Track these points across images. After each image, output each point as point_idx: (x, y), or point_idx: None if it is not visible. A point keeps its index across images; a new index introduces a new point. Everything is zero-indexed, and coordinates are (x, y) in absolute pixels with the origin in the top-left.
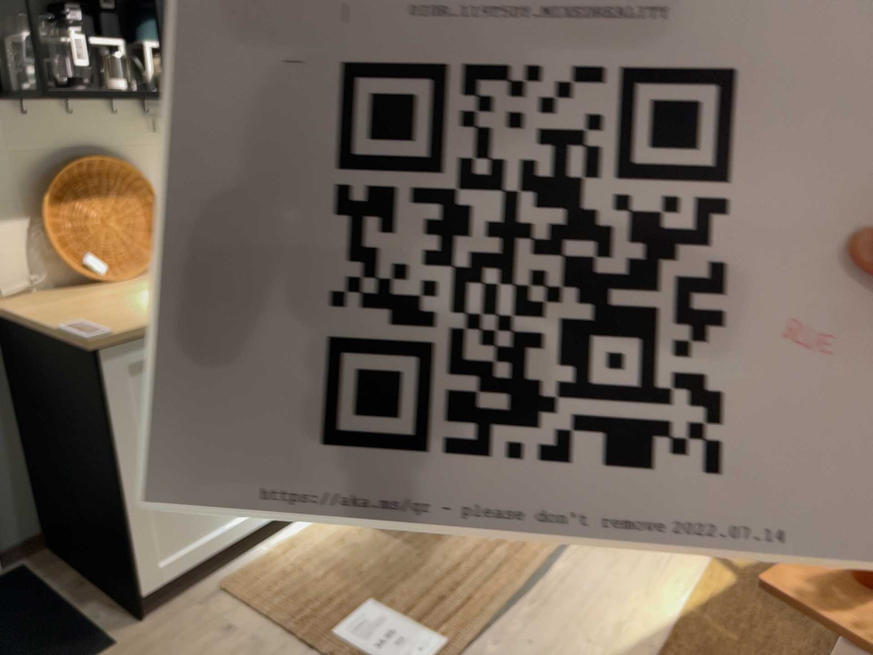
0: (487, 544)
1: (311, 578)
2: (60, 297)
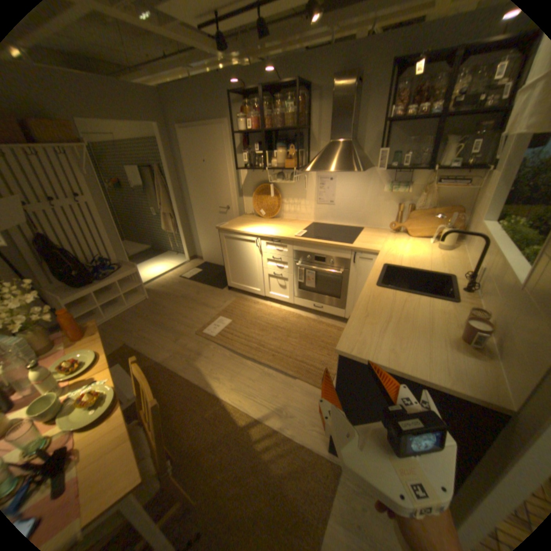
0: (259, 342)
1: (241, 308)
2: (250, 217)
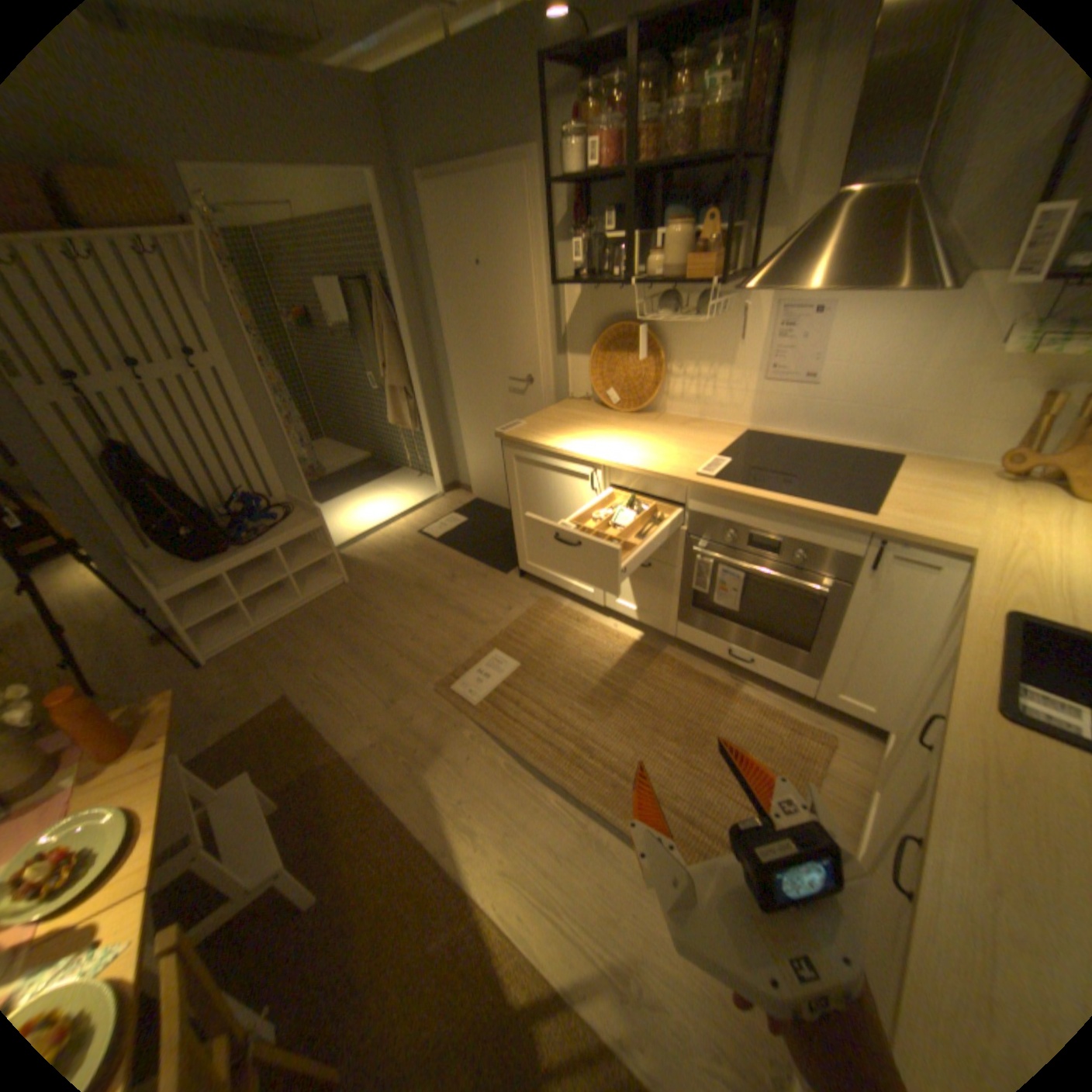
0: (582, 737)
1: (545, 632)
2: (581, 408)
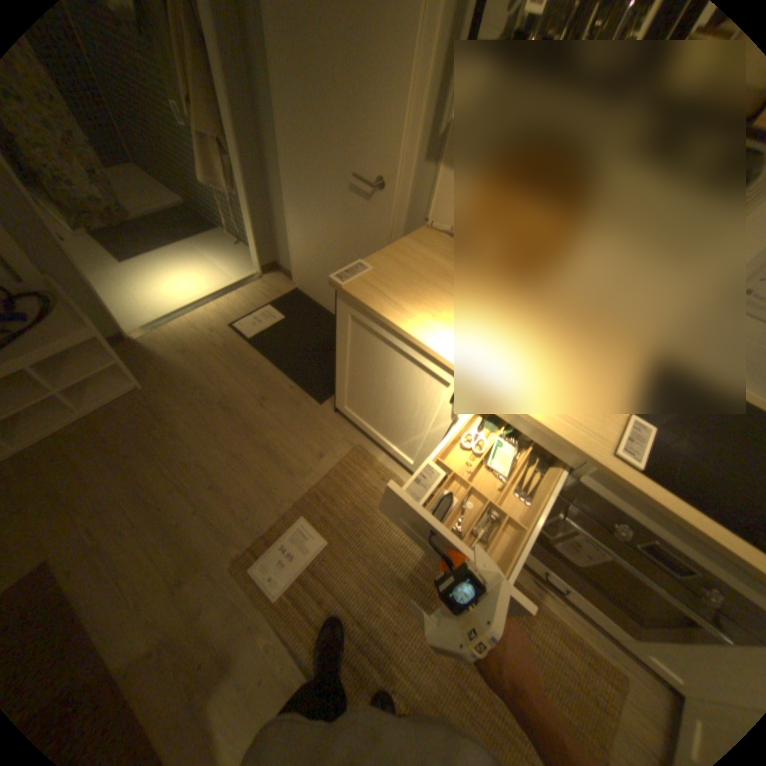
0: (387, 659)
1: (358, 499)
2: (445, 250)
